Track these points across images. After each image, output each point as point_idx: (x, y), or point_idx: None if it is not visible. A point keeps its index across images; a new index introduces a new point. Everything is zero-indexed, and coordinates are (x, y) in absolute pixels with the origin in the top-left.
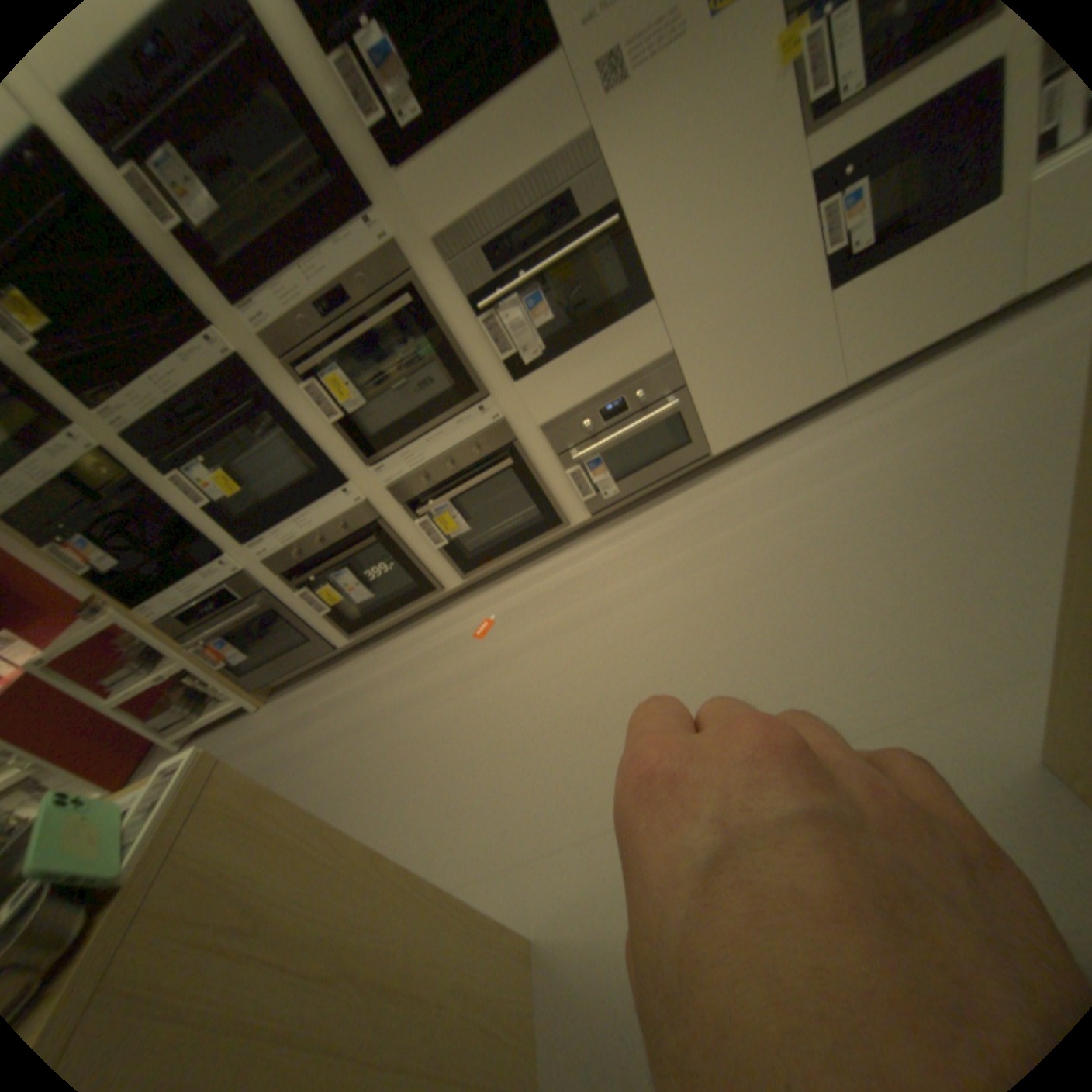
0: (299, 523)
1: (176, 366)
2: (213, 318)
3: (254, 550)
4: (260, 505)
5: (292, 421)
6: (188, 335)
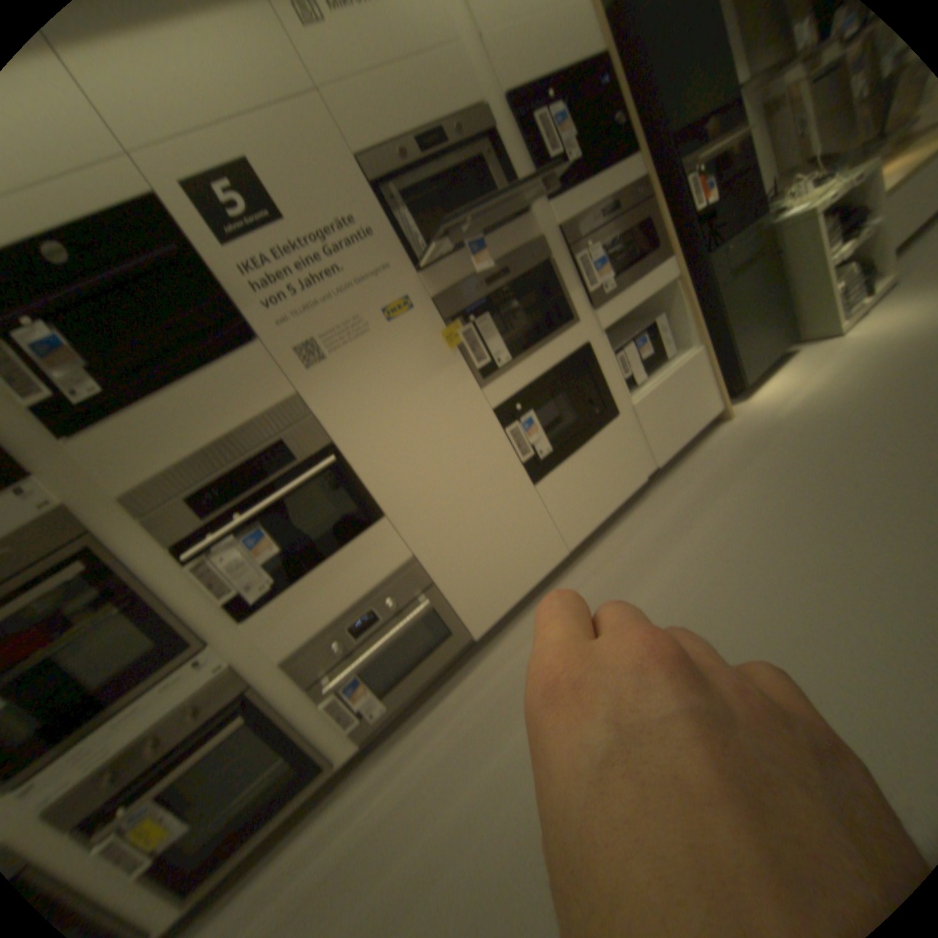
0: None
1: None
2: None
3: None
4: None
5: None
6: None
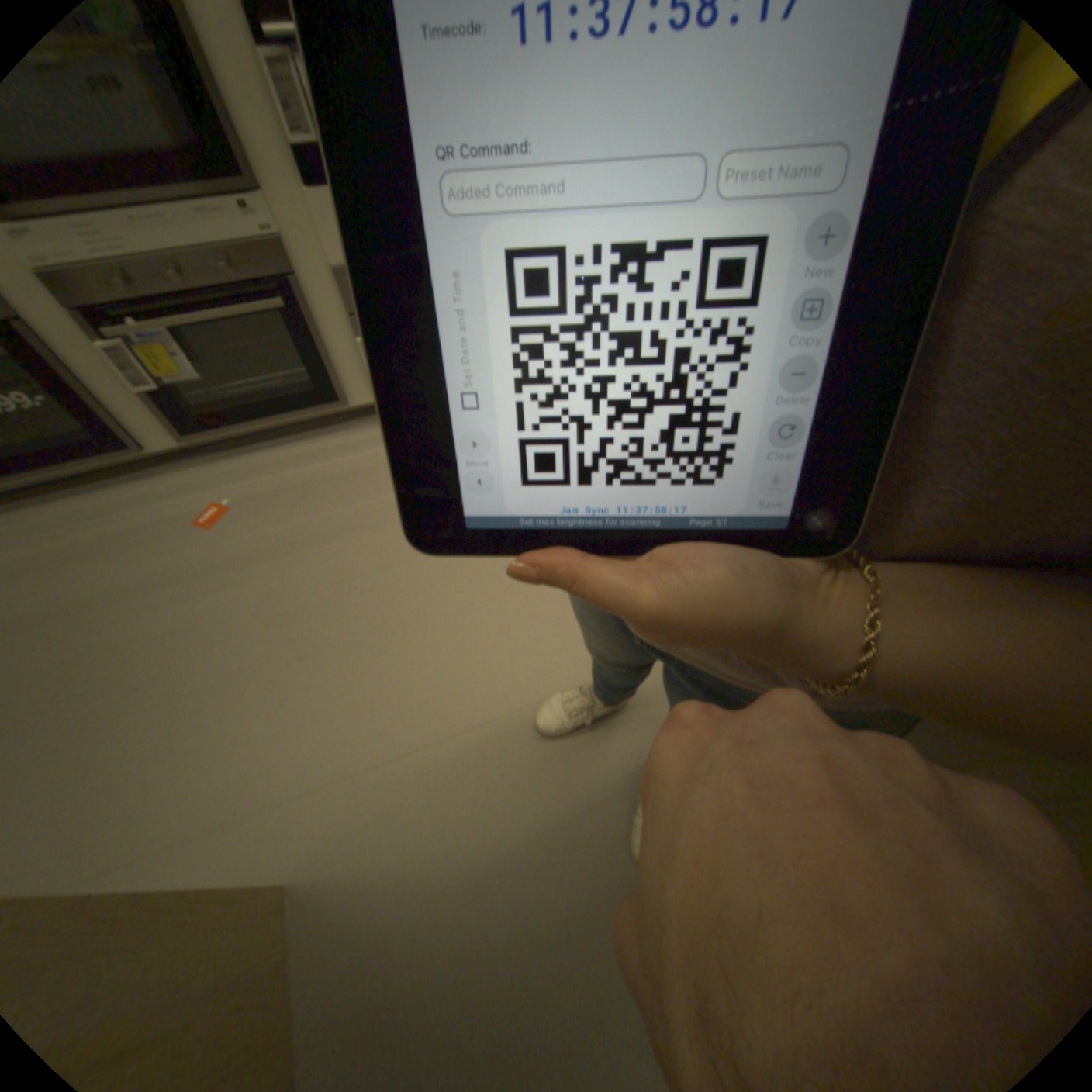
0: None
1: None
2: None
3: None
4: None
5: None
6: None
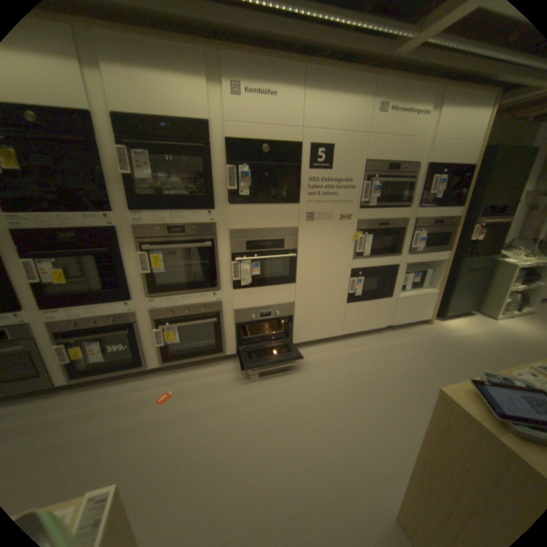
0: (86, 311)
1: (76, 218)
2: (113, 209)
3: (45, 316)
4: (67, 293)
5: (120, 264)
6: (94, 209)
